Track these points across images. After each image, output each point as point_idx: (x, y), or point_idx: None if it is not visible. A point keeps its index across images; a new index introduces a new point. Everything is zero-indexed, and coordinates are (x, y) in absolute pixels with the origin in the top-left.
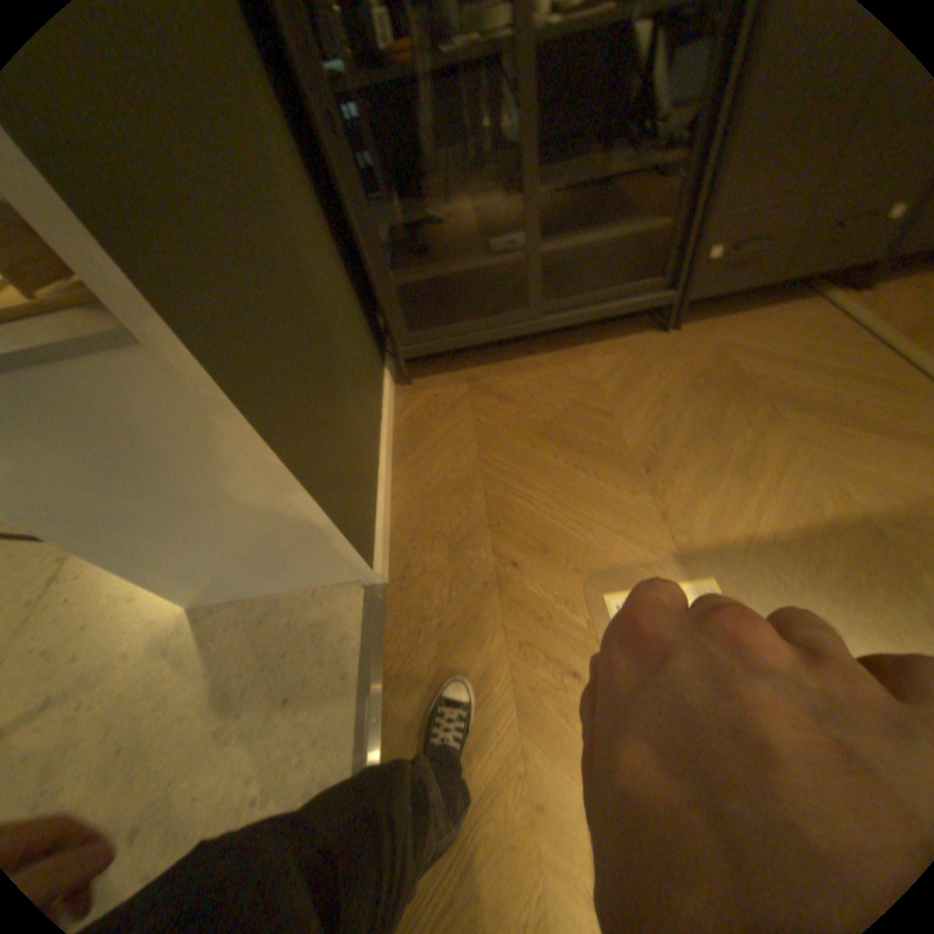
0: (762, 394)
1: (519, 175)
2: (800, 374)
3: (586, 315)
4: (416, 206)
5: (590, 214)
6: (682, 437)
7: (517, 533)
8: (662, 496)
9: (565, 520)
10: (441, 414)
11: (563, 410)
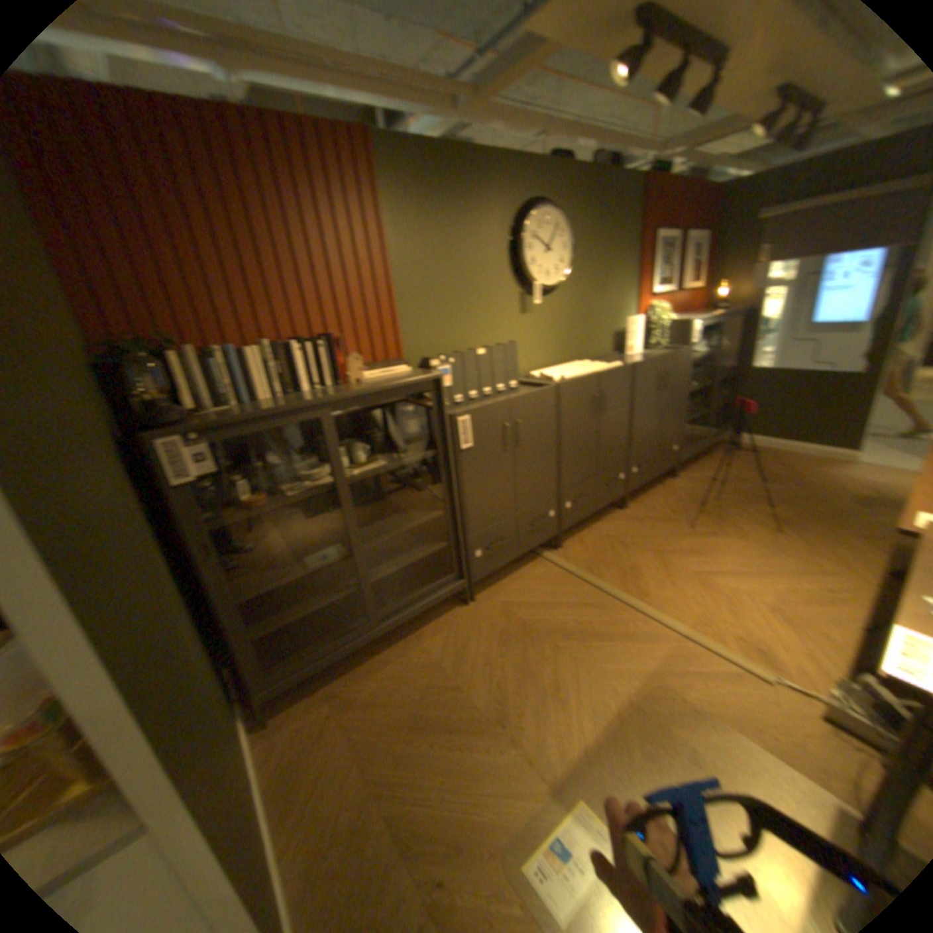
0: (541, 635)
1: (345, 541)
2: (553, 614)
3: (411, 614)
4: (268, 578)
5: (394, 547)
6: (511, 687)
7: (428, 847)
8: (520, 745)
9: (462, 809)
10: (310, 749)
11: (421, 698)
